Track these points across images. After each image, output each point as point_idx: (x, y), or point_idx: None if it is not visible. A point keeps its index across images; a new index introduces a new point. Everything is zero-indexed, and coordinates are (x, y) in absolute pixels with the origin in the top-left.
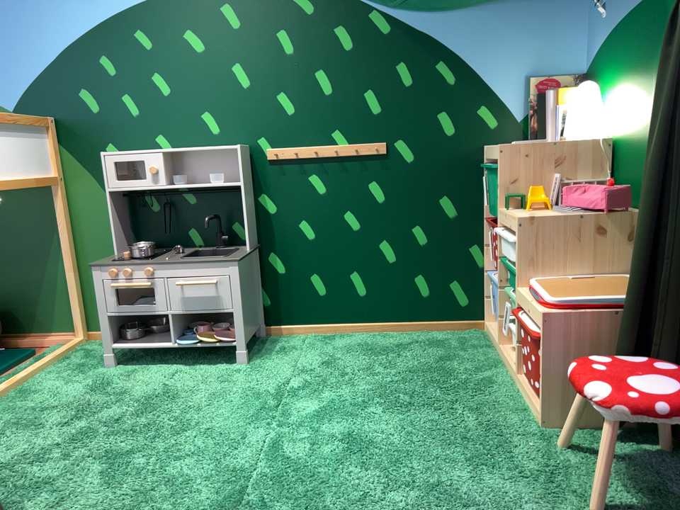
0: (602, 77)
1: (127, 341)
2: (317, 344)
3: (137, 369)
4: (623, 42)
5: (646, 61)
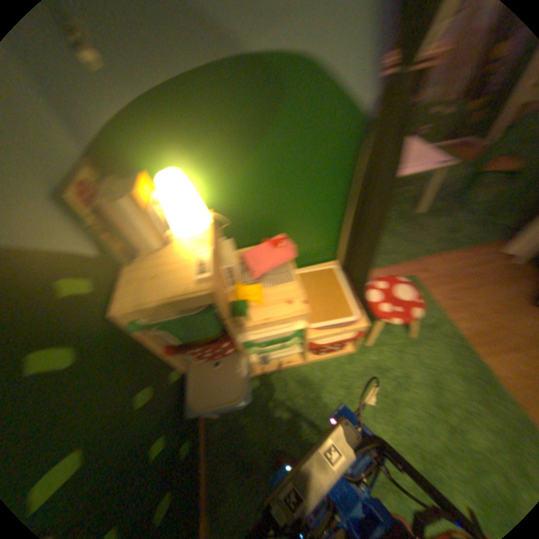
0: (151, 153)
1: None
2: None
3: None
4: (192, 111)
5: (252, 135)
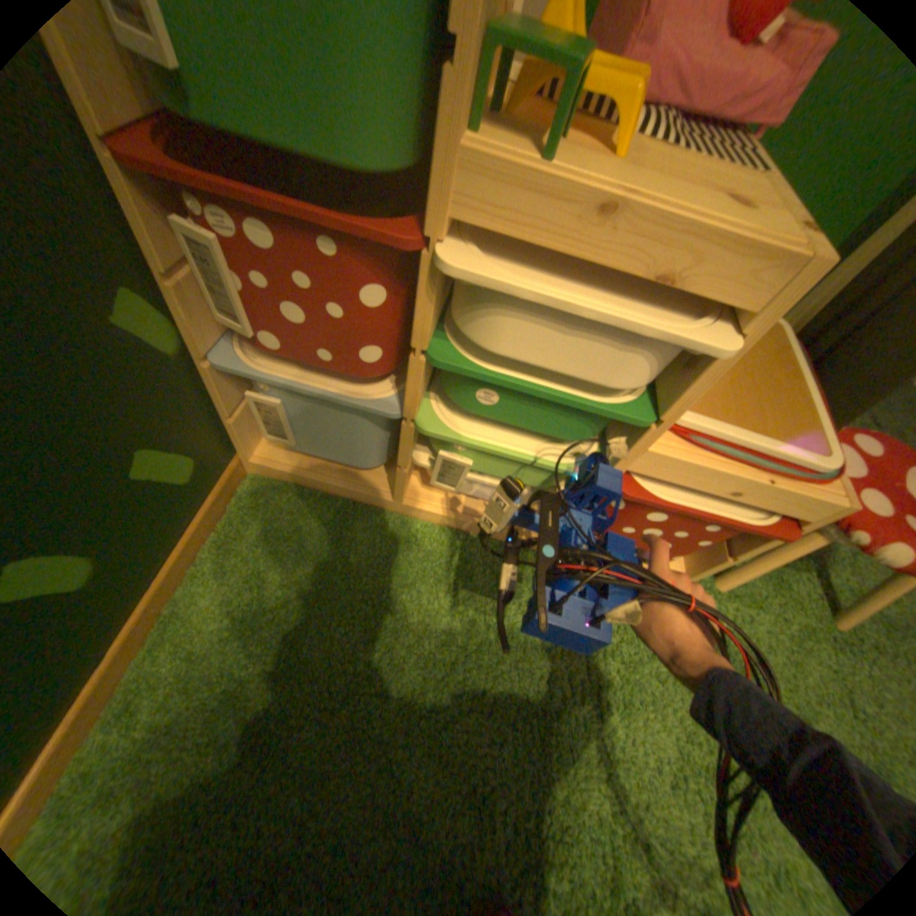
0: None
1: None
2: None
3: None
4: None
5: None
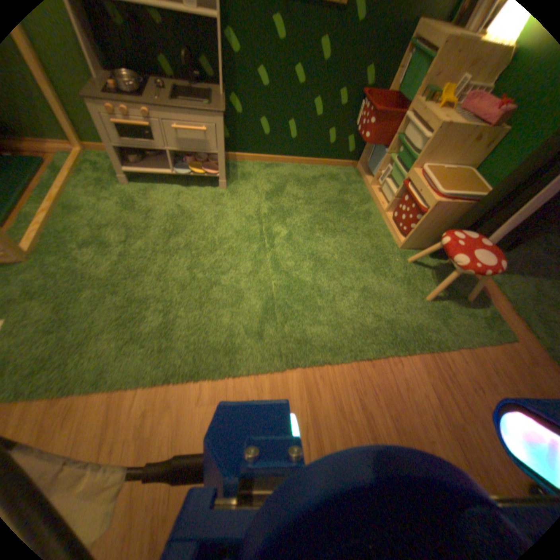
0: None
1: (131, 163)
2: (263, 170)
3: (146, 185)
4: None
5: None
